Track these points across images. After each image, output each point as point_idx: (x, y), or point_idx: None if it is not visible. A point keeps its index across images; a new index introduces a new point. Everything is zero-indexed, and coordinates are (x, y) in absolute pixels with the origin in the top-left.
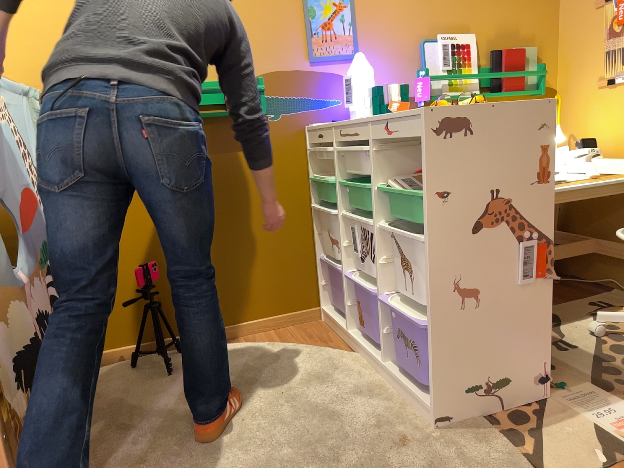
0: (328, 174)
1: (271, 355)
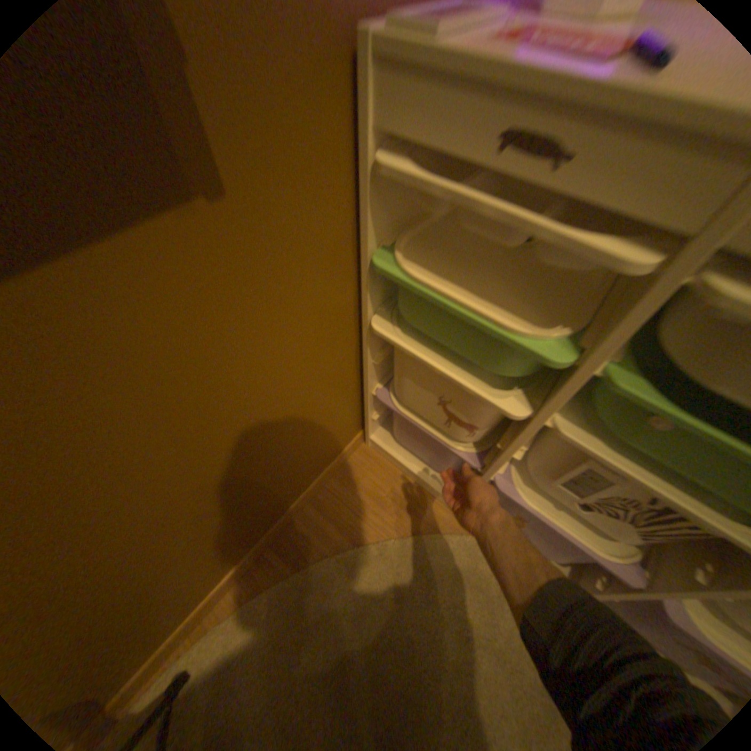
0: (436, 252)
1: (365, 601)
